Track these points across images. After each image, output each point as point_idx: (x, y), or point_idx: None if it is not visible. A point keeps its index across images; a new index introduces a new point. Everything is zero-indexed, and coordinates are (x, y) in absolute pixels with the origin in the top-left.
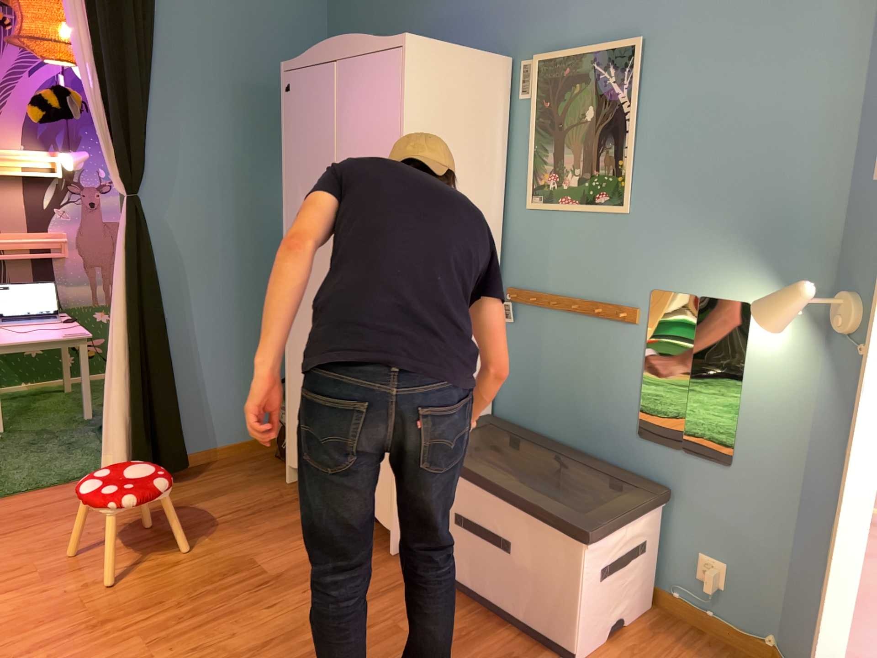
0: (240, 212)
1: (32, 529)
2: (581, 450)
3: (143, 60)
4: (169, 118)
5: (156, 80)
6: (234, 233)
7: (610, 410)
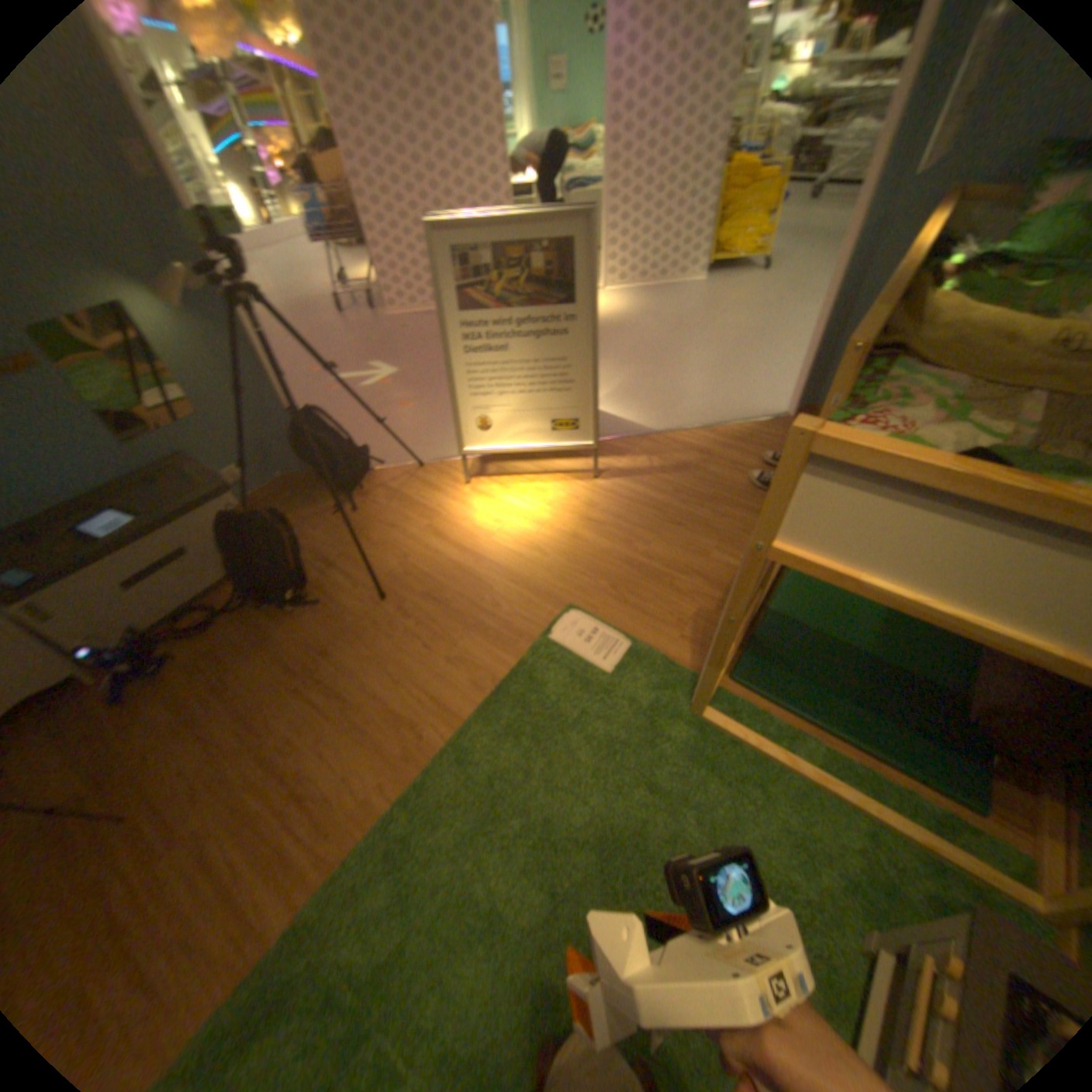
0: None
1: None
2: (90, 492)
3: None
4: None
5: None
6: None
7: (86, 446)
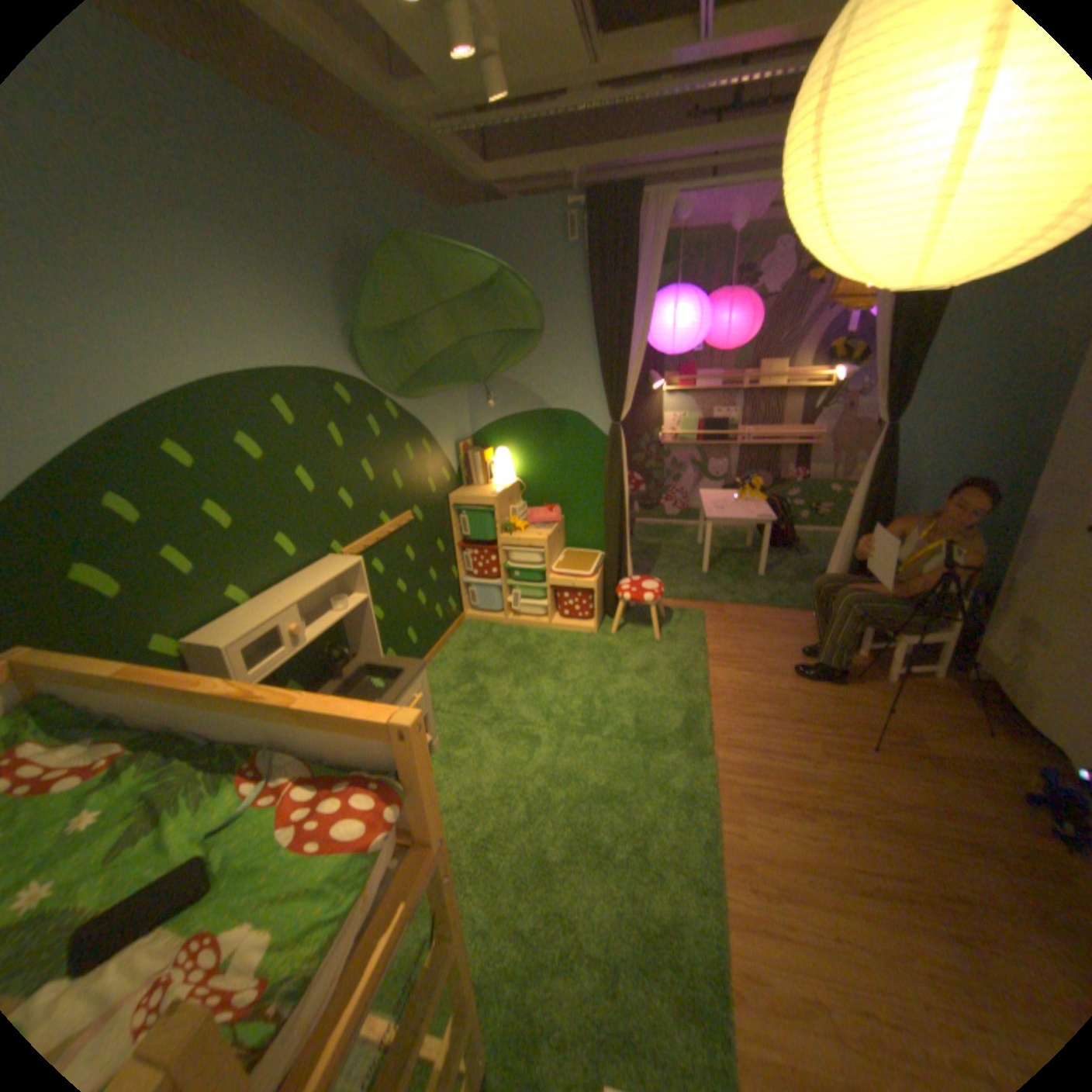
0: (996, 434)
1: (765, 635)
2: None
3: (935, 311)
4: (945, 355)
5: (941, 323)
6: (982, 453)
7: None
